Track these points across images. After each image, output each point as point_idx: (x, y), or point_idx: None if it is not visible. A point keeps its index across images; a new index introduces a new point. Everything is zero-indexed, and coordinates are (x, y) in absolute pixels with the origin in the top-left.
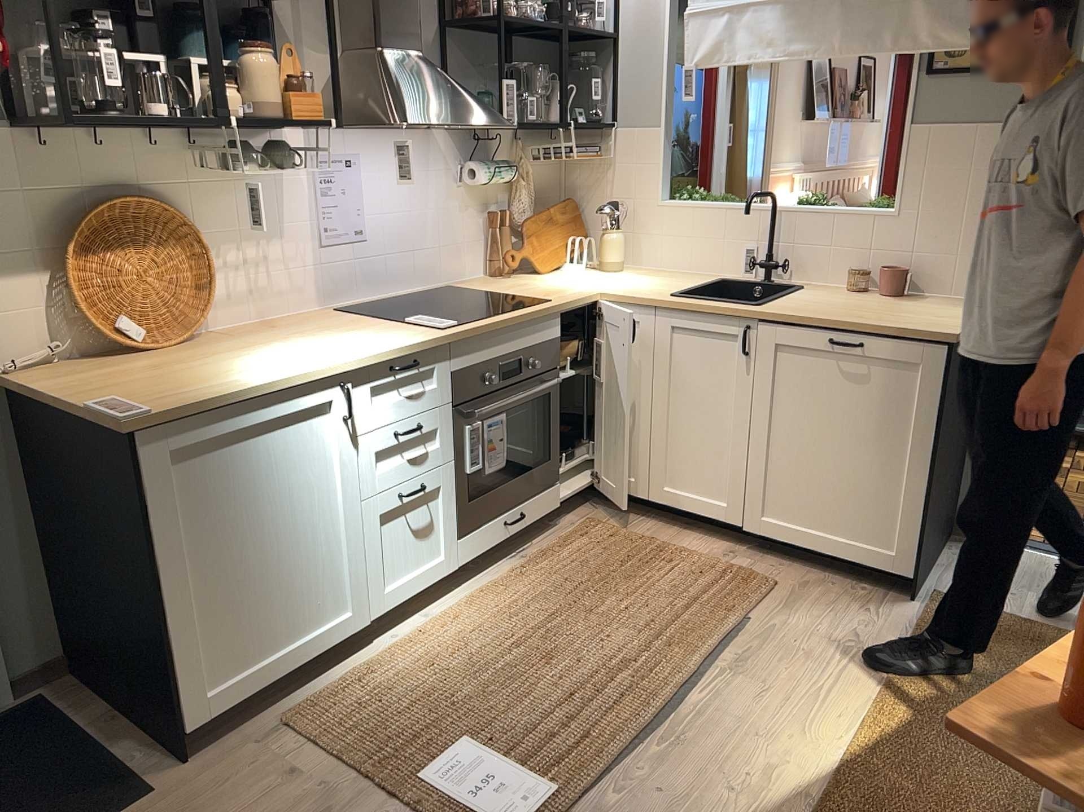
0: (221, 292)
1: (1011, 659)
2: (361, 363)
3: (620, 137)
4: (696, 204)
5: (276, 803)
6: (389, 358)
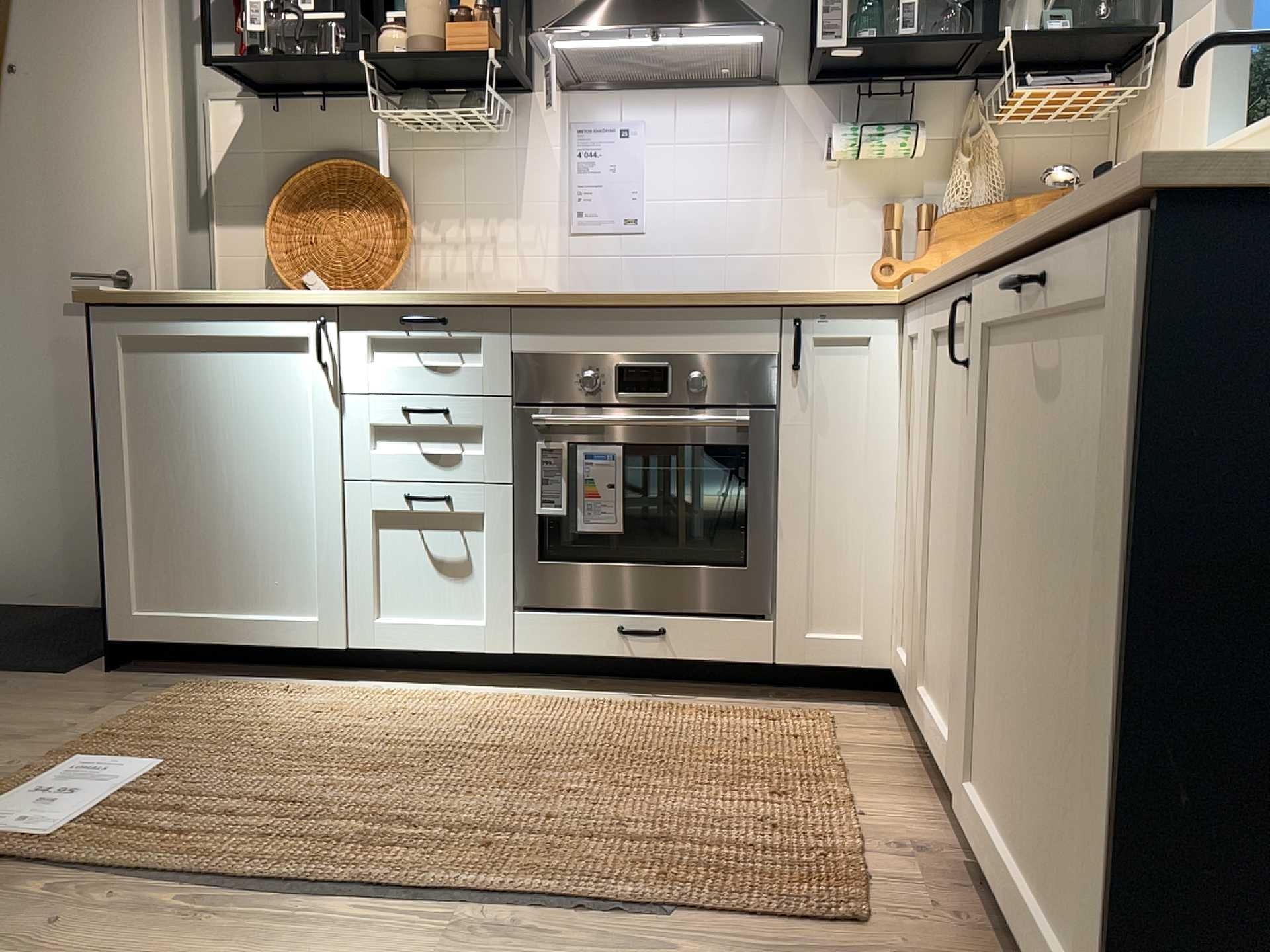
0: (433, 269)
1: None
2: (348, 300)
3: (1166, 53)
4: (1247, 133)
5: (43, 718)
6: (397, 305)
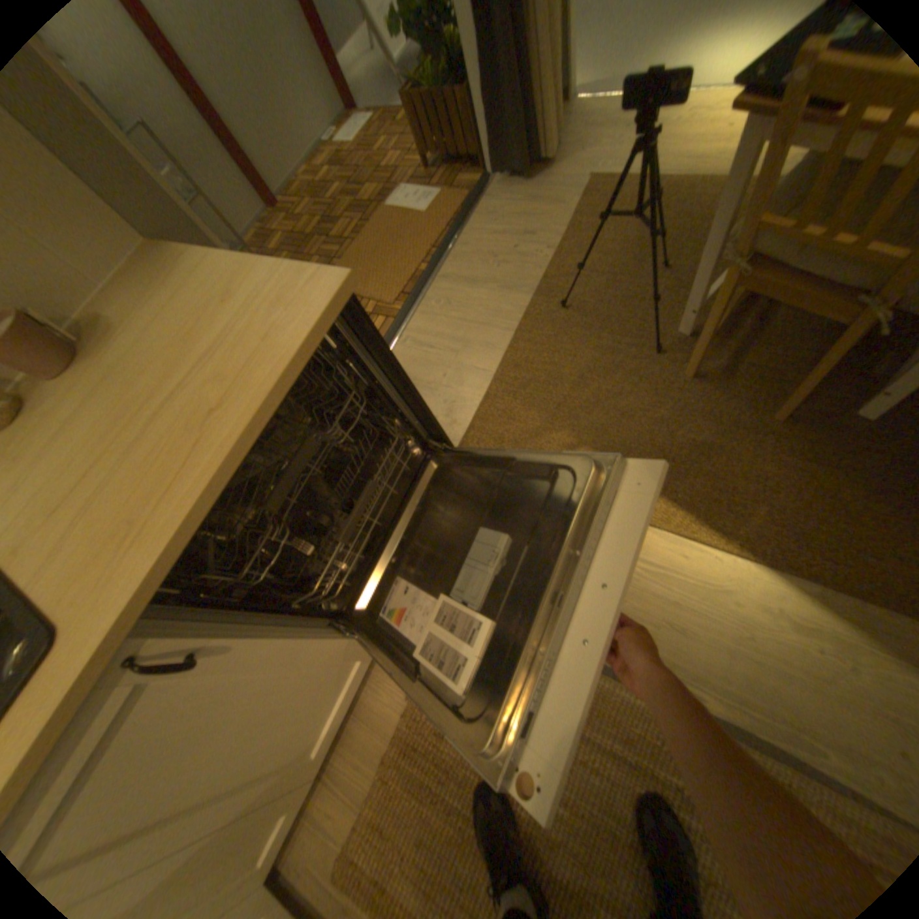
0: None
1: (549, 420)
2: None
3: None
4: None
5: None
6: None
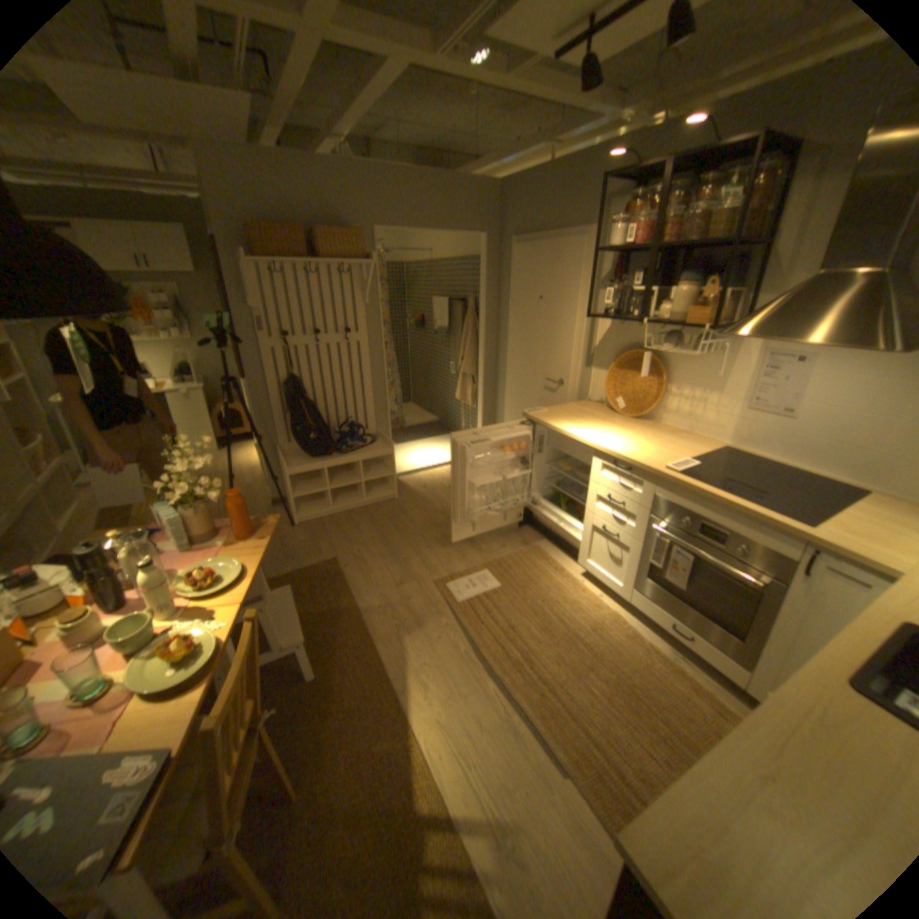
0: (673, 406)
1: None
2: (597, 447)
3: None
4: None
5: (491, 541)
6: (613, 456)
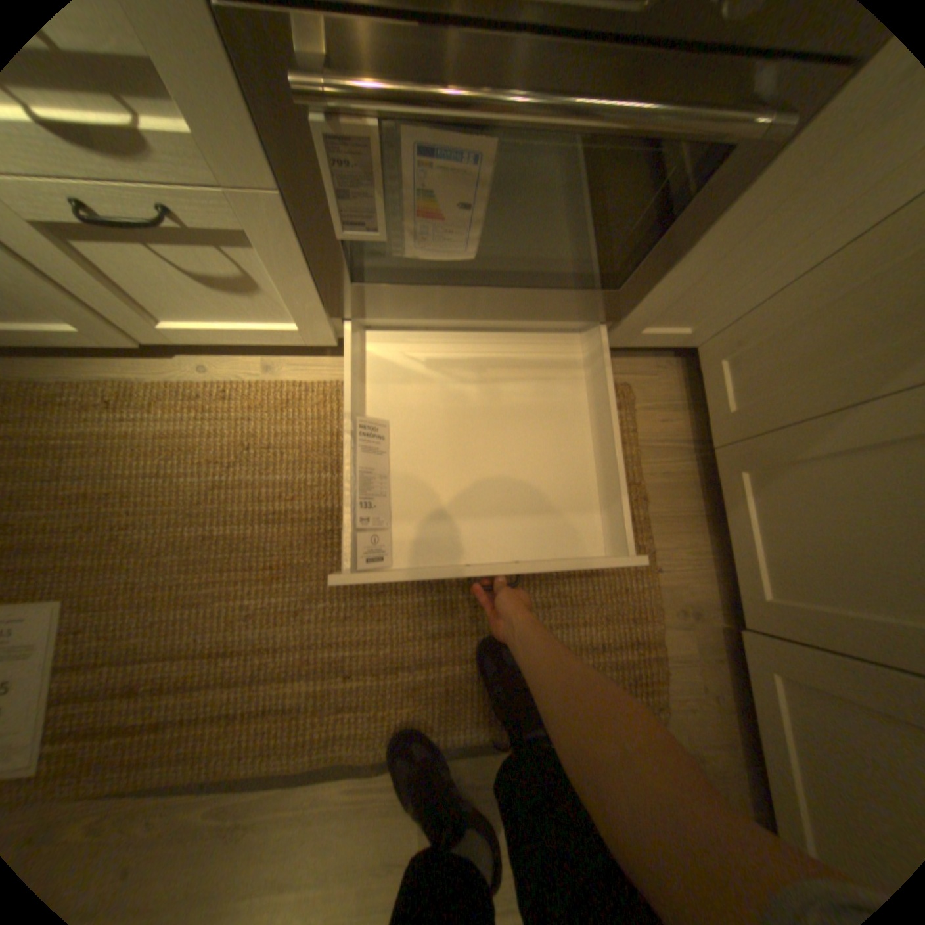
0: None
1: None
2: None
3: None
4: None
5: None
6: None
